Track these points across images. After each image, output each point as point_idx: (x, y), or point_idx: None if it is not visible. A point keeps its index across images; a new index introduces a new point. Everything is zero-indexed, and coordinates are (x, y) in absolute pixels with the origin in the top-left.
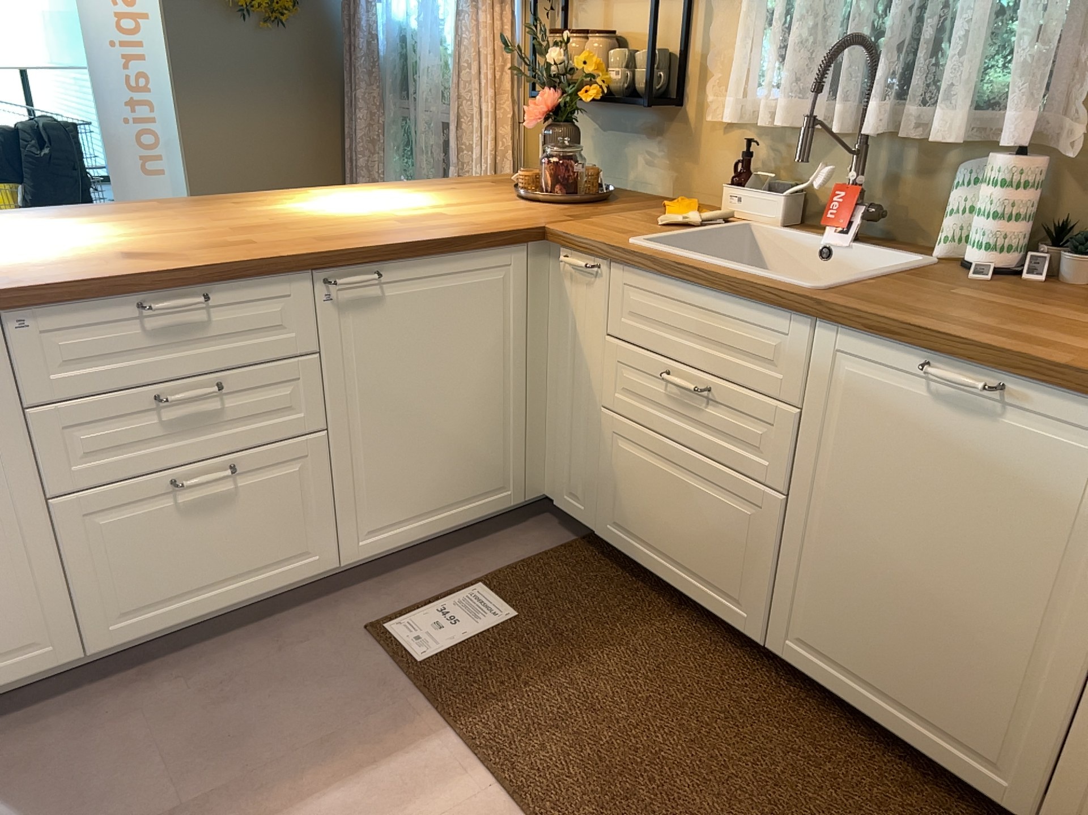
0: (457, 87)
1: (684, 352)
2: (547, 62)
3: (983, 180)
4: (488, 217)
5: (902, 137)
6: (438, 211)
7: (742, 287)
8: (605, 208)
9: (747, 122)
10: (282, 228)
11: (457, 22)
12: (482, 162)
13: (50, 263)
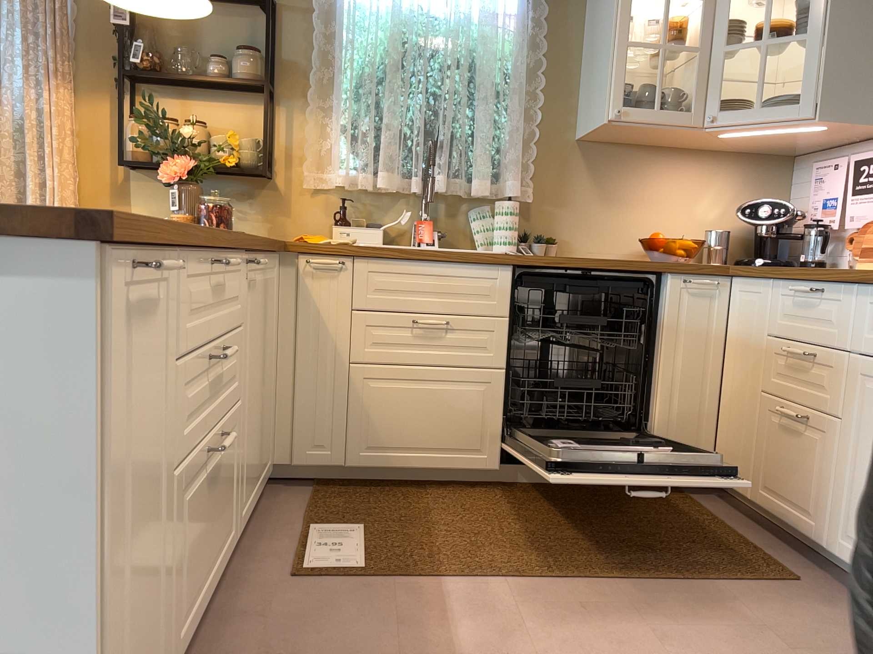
0: None
1: (423, 305)
2: (173, 135)
3: (501, 210)
4: None
5: (455, 191)
6: None
7: (469, 255)
8: None
9: (348, 185)
10: None
11: None
12: None
13: None
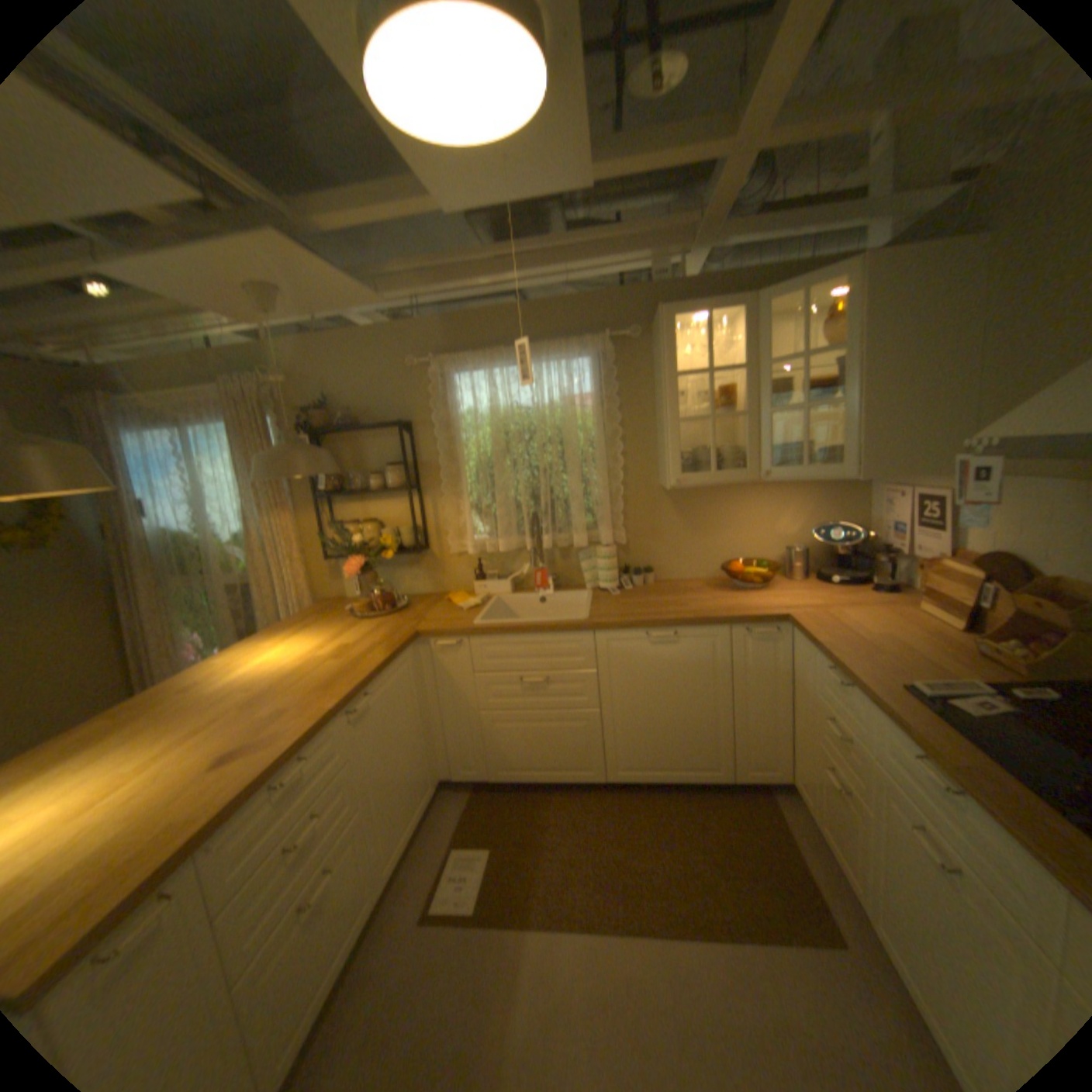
0: (239, 562)
1: (527, 666)
2: (349, 542)
3: (599, 557)
4: (375, 637)
5: (560, 546)
6: (339, 645)
7: (555, 628)
8: (419, 610)
9: (480, 552)
10: (270, 695)
11: (231, 524)
12: (290, 604)
13: (168, 799)
